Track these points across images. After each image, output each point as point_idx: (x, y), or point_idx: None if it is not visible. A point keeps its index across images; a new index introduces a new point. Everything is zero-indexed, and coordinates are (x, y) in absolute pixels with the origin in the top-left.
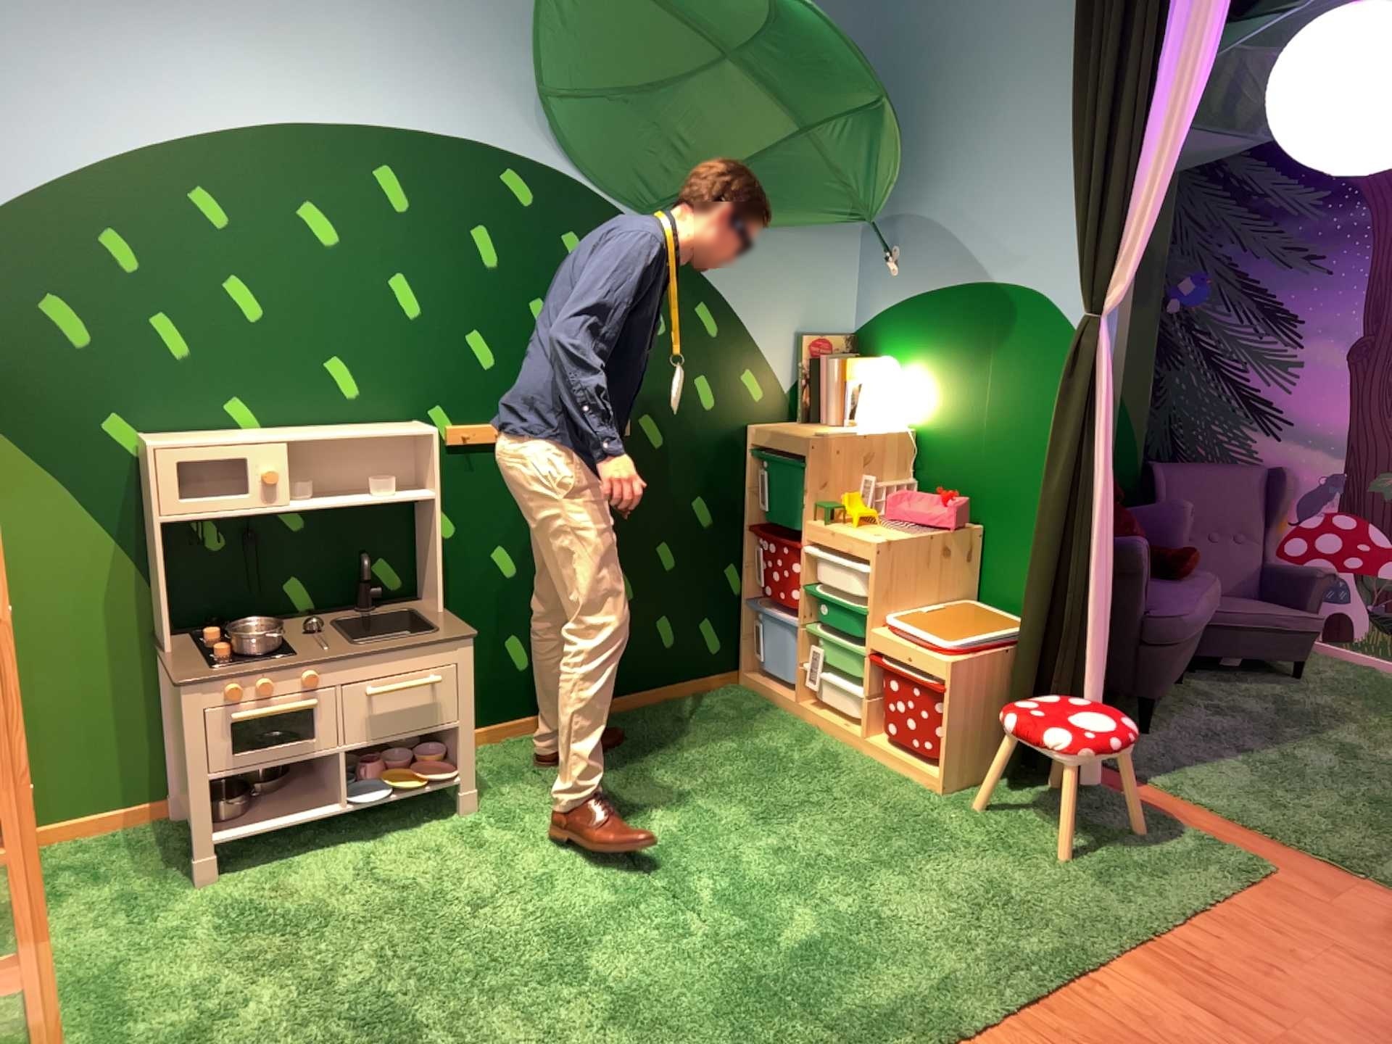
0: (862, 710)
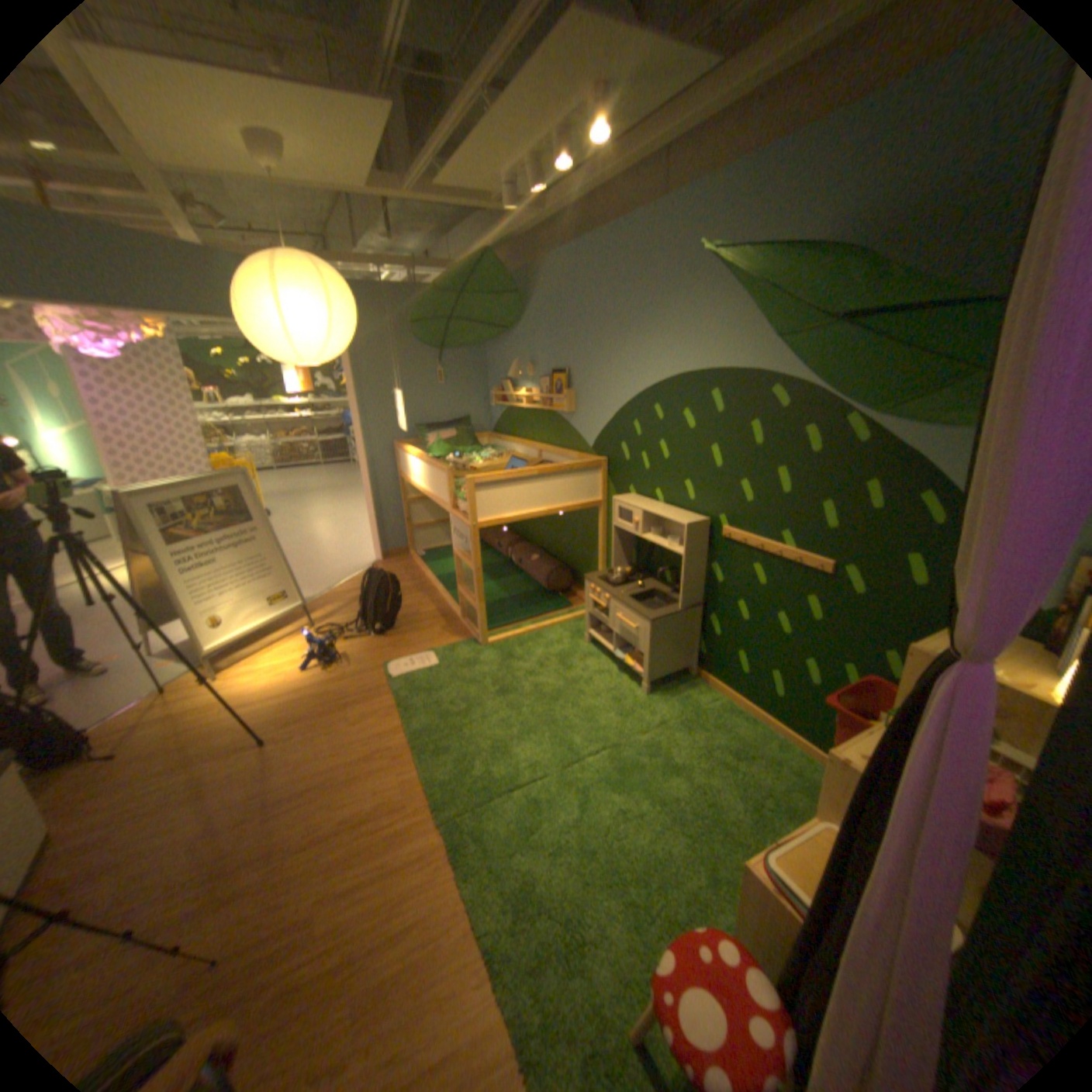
0: None
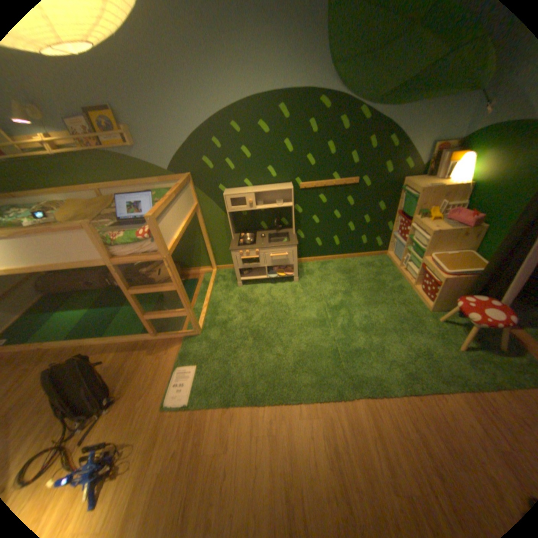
0: (416, 276)
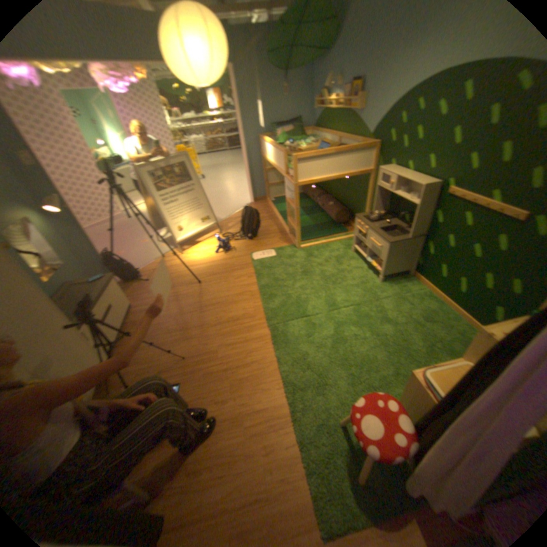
0: None
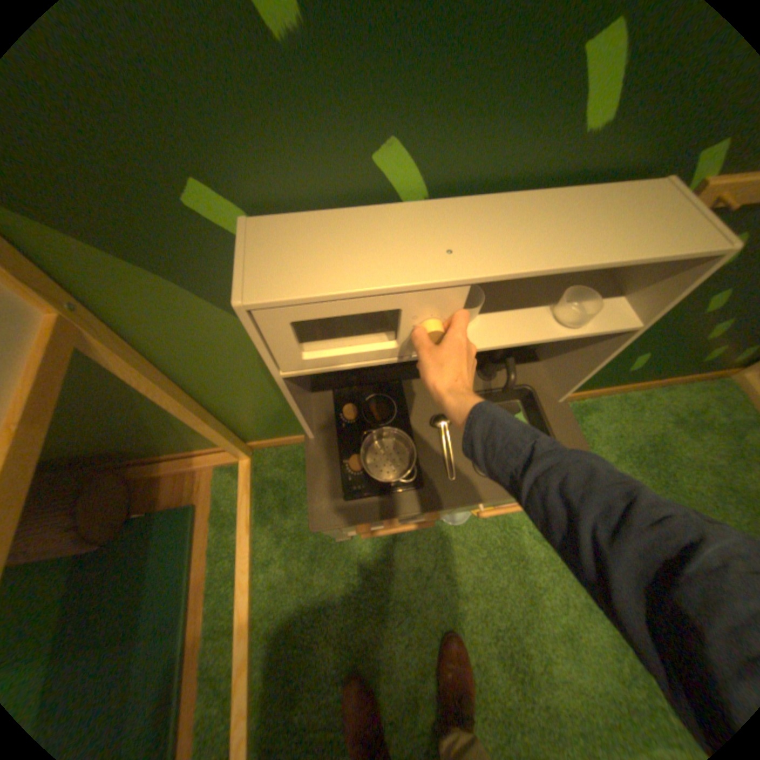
0: None
